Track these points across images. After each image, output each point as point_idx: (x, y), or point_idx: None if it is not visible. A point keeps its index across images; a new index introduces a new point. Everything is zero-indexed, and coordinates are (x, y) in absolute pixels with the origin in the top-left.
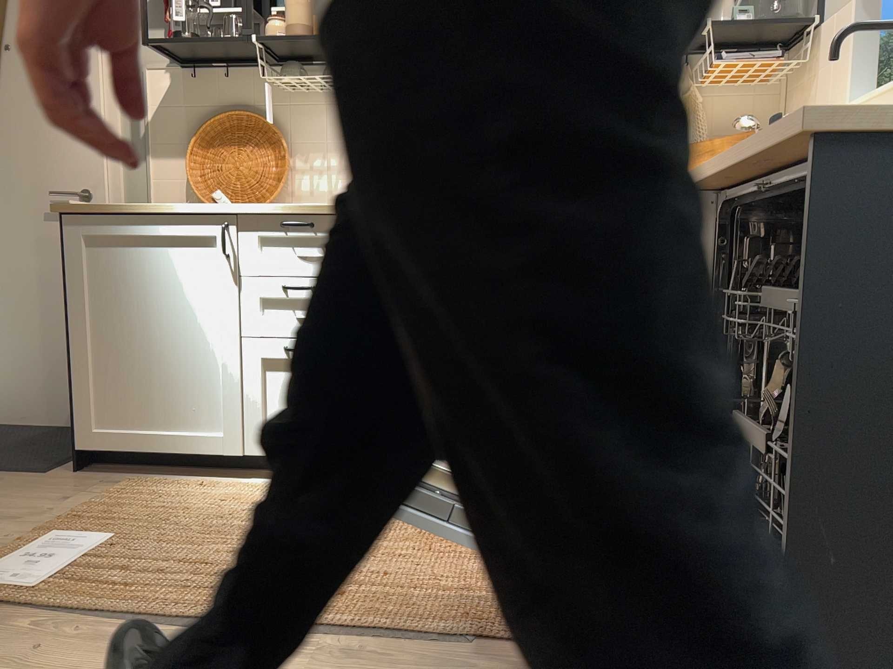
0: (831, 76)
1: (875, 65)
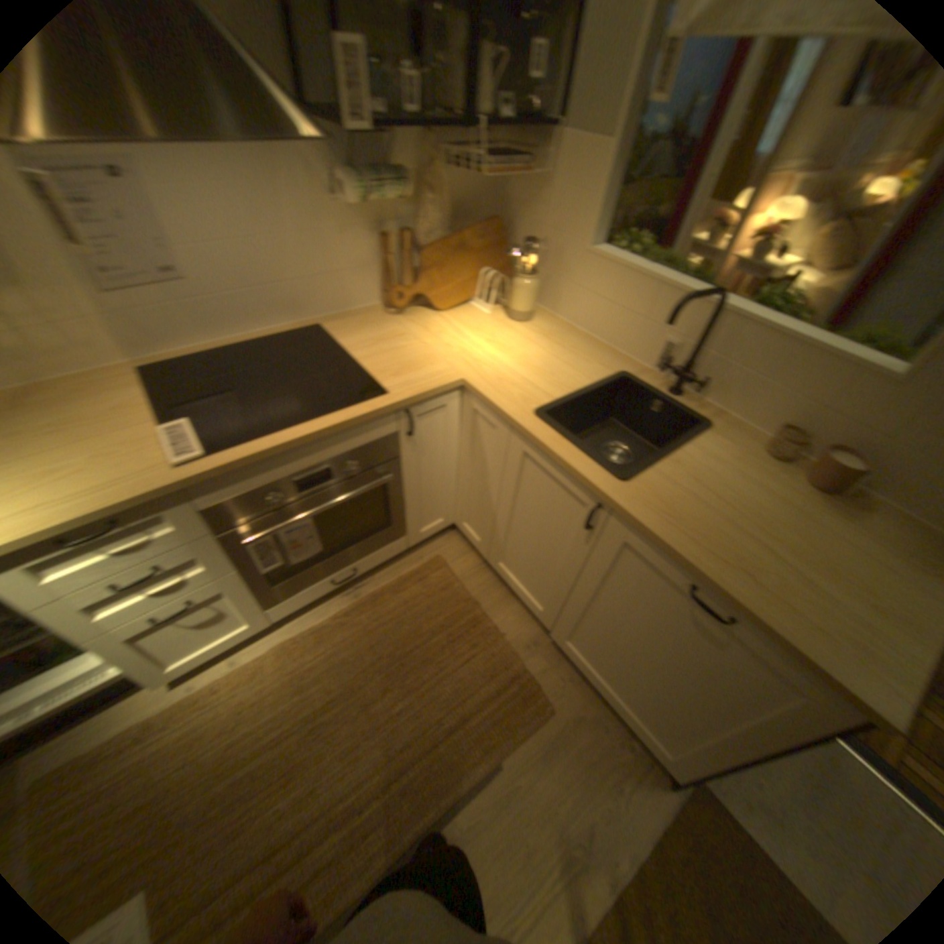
0: (574, 202)
1: (614, 210)
